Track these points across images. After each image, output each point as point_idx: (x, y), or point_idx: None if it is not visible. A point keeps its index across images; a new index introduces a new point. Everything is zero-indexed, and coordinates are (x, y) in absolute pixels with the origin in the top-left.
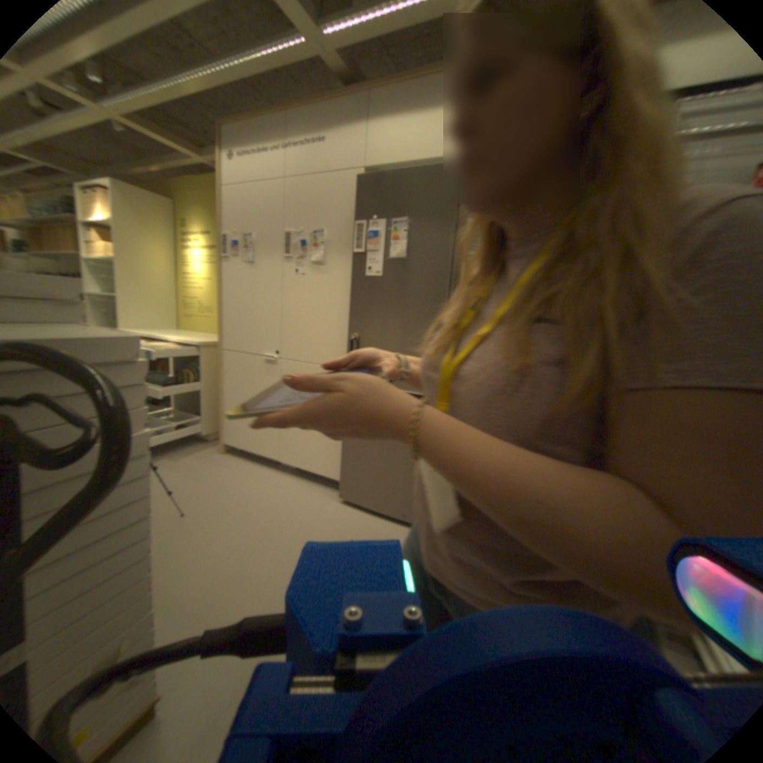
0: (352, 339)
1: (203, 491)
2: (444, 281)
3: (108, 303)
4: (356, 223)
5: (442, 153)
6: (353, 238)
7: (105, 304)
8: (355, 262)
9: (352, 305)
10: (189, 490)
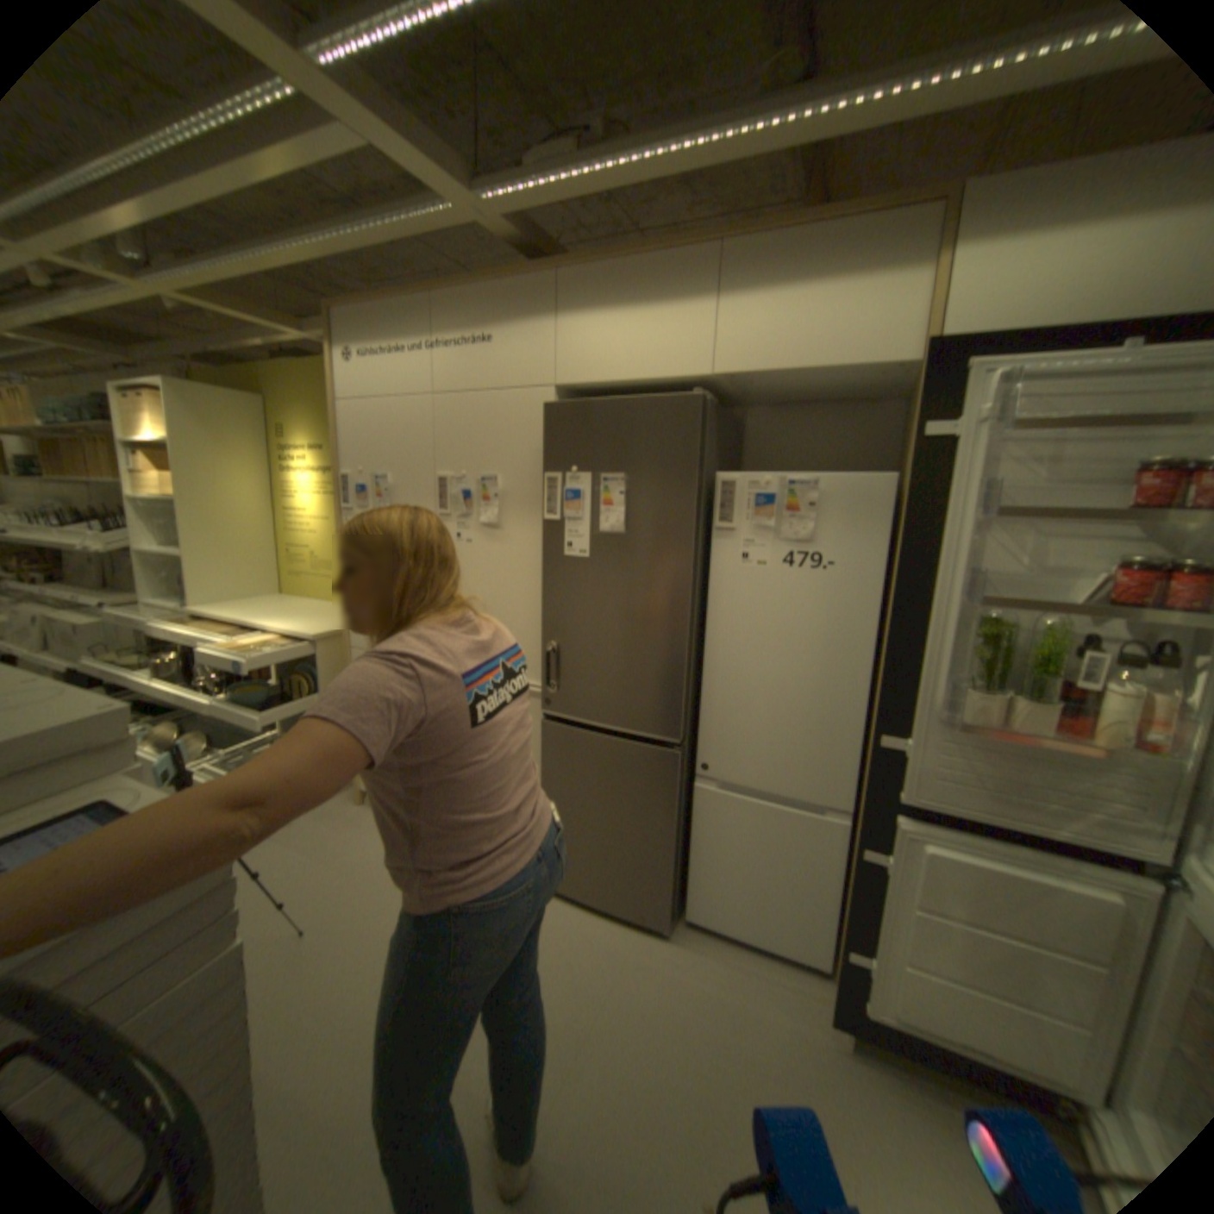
0: (548, 649)
1: (328, 884)
2: (684, 572)
3: (166, 561)
4: (544, 475)
5: (672, 373)
6: (541, 492)
7: (161, 562)
8: (547, 528)
9: (545, 593)
10: (306, 883)
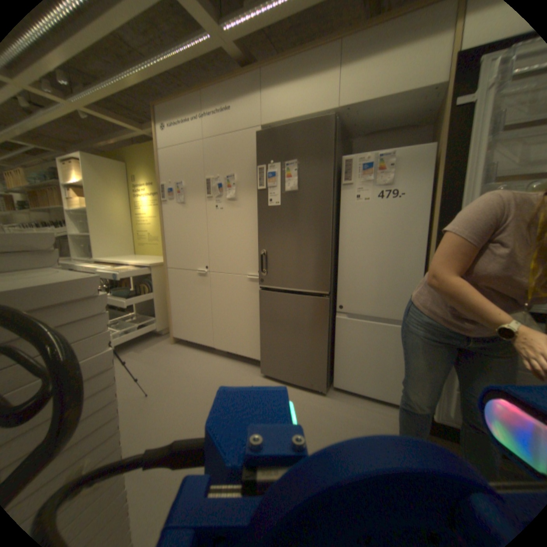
0: (261, 253)
1: (159, 375)
2: (328, 205)
3: (83, 240)
4: (257, 167)
5: (318, 109)
6: (255, 178)
7: (81, 240)
8: (258, 196)
9: (259, 228)
10: (148, 375)
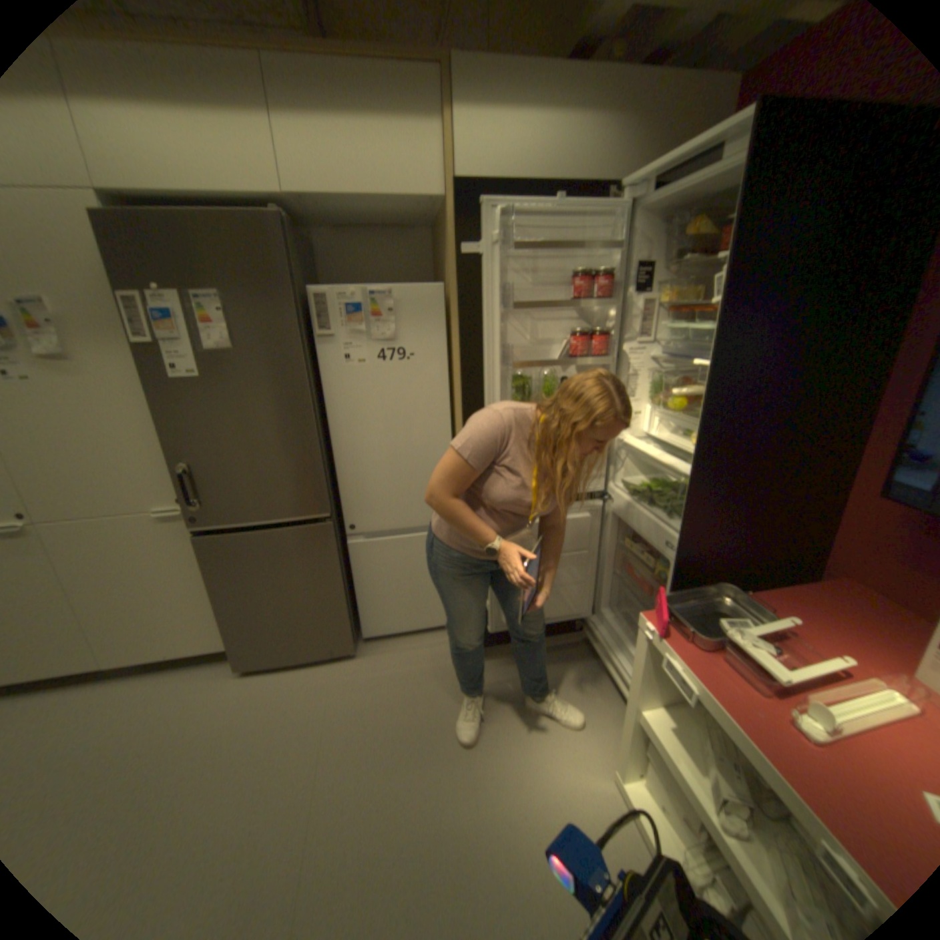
0: (177, 472)
1: None
2: (301, 376)
3: None
4: (115, 293)
5: (240, 187)
6: (115, 313)
7: None
8: (135, 352)
9: (155, 419)
10: None
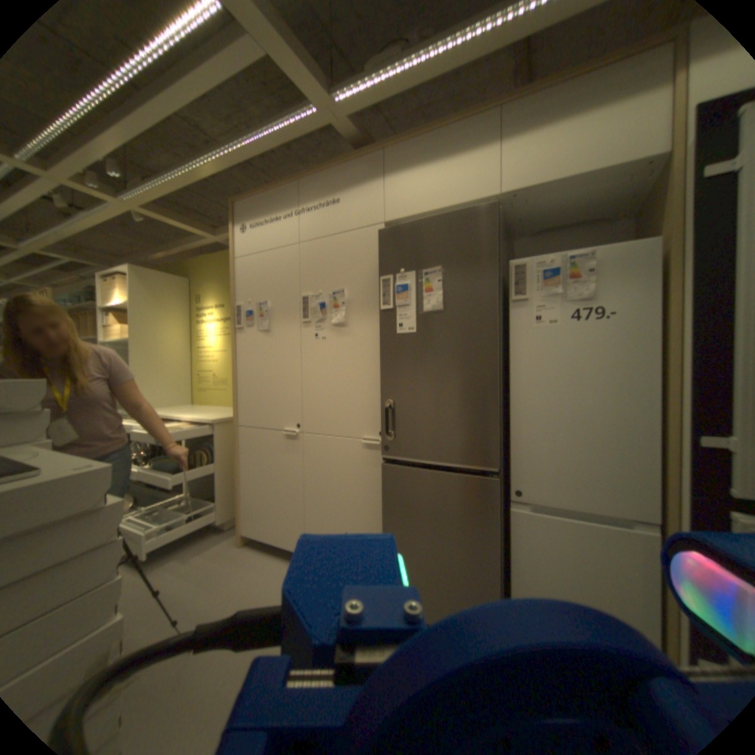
0: (386, 405)
1: (216, 608)
2: (493, 331)
3: None
4: (379, 278)
5: (470, 197)
6: (376, 295)
7: None
8: (381, 320)
9: (381, 367)
10: (198, 607)
